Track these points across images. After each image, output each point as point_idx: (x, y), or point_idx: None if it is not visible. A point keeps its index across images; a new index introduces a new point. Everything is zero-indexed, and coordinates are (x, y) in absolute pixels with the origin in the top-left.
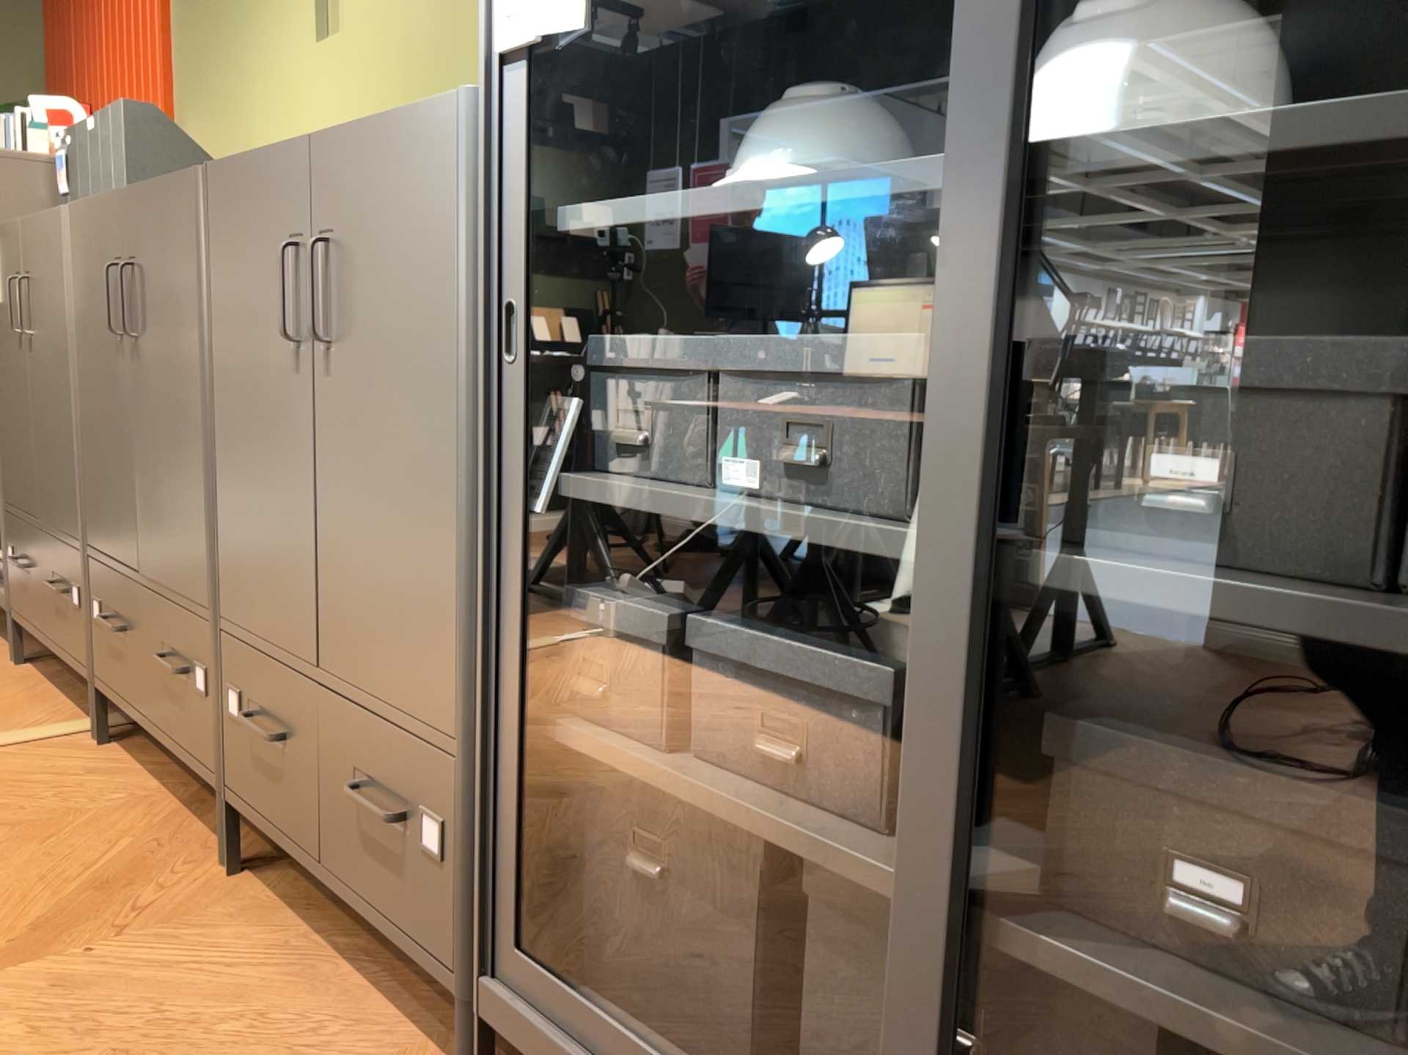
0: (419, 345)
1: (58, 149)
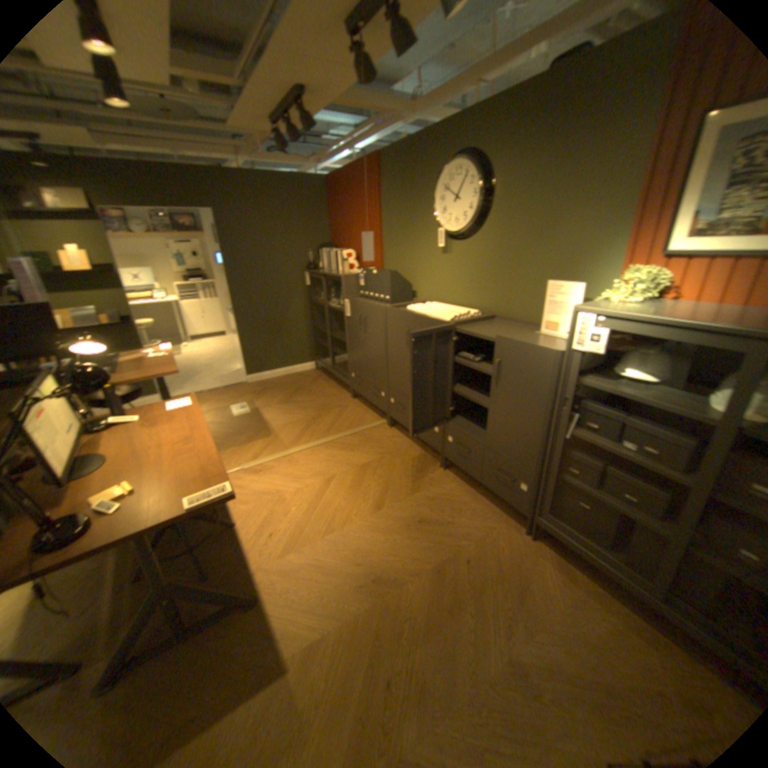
0: (534, 395)
1: (359, 272)
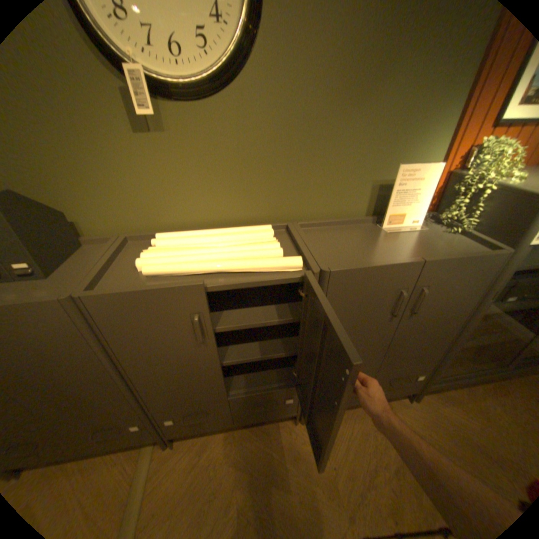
0: (462, 305)
1: None
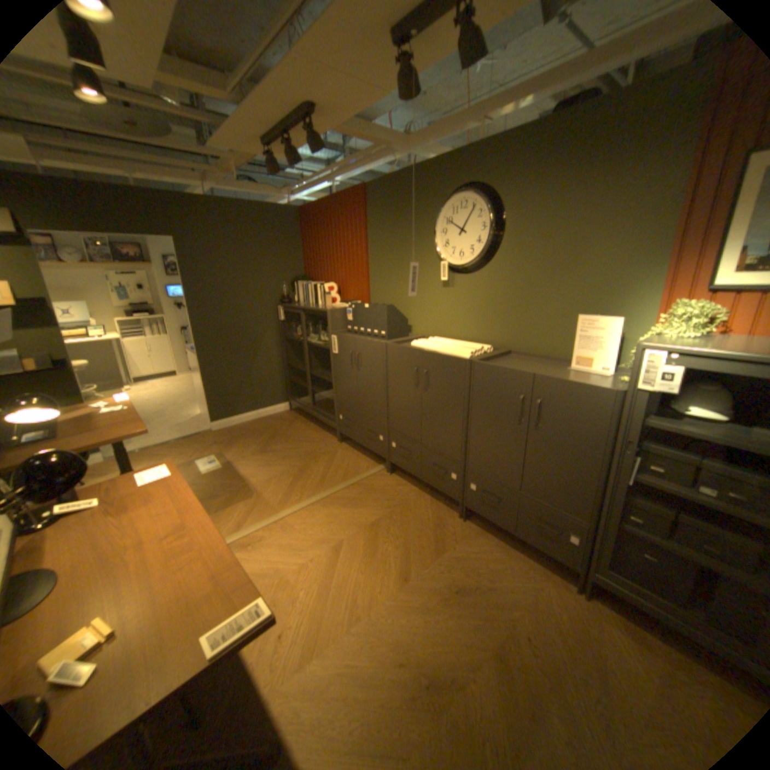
0: (586, 439)
1: (346, 306)
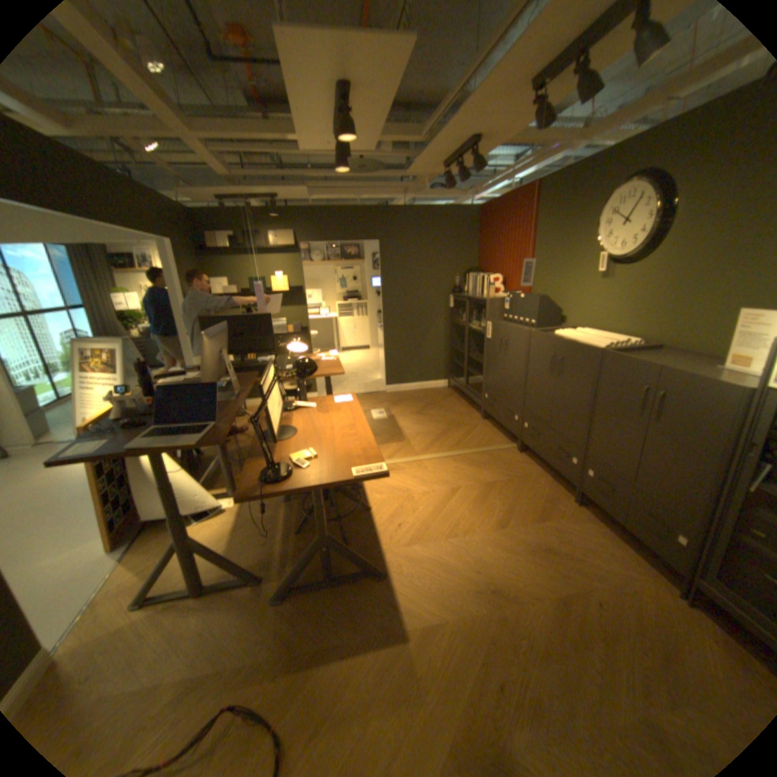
0: (707, 435)
1: (505, 295)
